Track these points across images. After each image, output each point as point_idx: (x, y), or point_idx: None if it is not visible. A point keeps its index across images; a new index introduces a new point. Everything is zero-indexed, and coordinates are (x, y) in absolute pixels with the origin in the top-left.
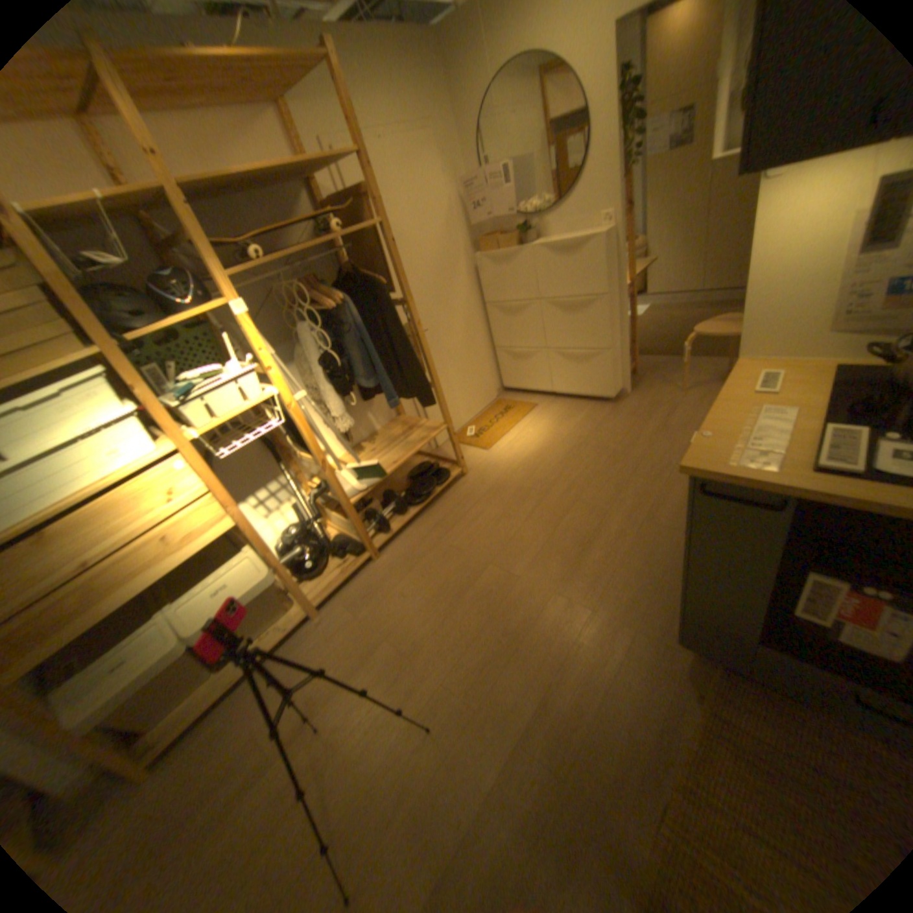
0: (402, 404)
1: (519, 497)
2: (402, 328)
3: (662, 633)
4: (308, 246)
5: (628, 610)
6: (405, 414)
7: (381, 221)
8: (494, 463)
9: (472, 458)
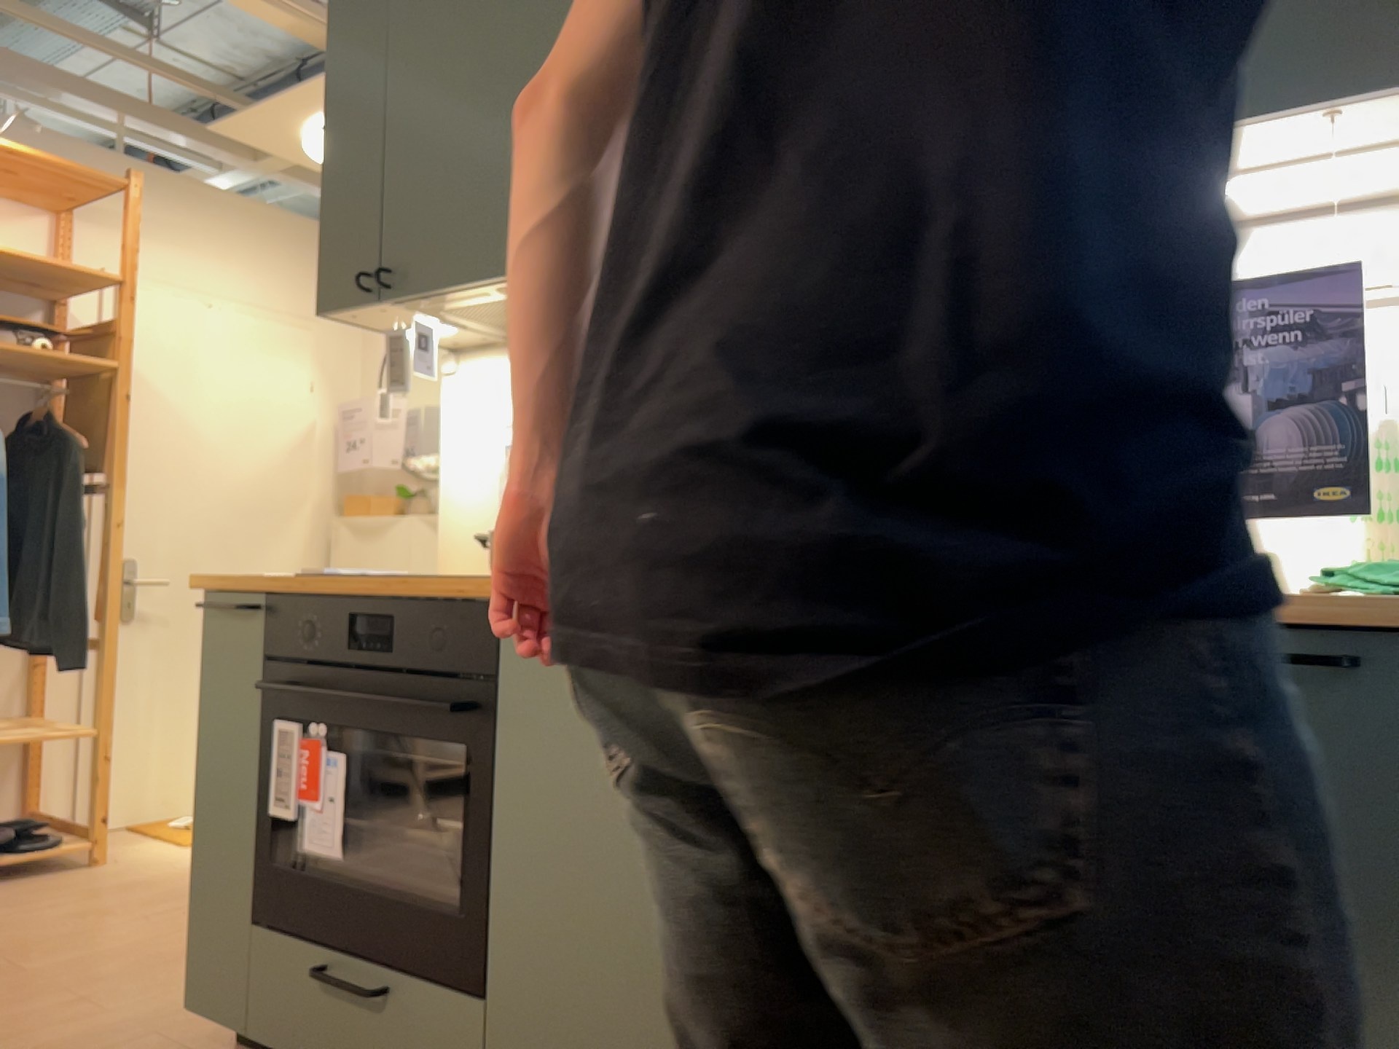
0: (44, 696)
1: (159, 898)
2: (80, 518)
3: (192, 1041)
4: (5, 377)
5: (167, 1018)
6: (39, 718)
7: (120, 367)
8: (170, 862)
9: (135, 852)
